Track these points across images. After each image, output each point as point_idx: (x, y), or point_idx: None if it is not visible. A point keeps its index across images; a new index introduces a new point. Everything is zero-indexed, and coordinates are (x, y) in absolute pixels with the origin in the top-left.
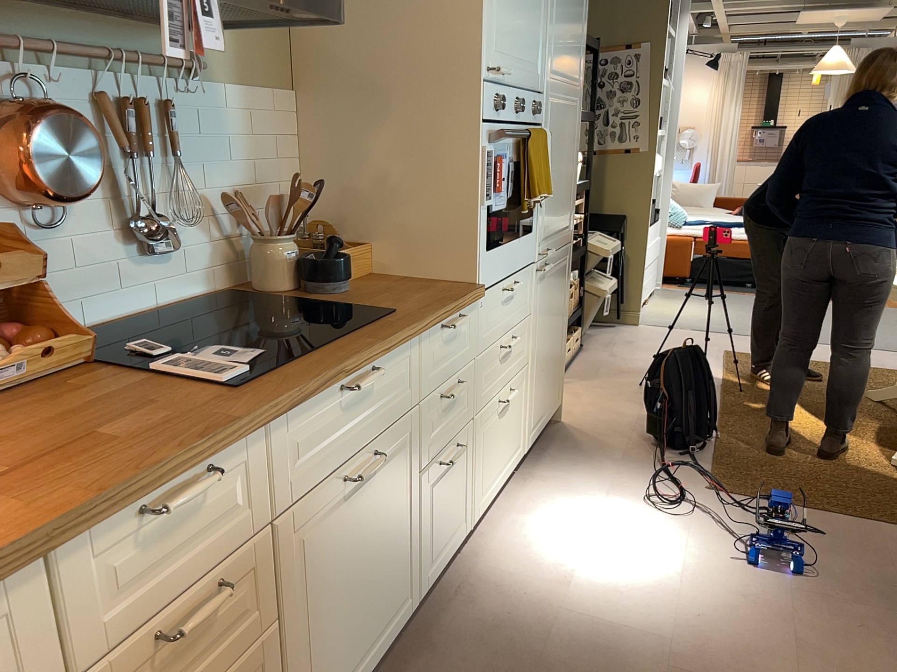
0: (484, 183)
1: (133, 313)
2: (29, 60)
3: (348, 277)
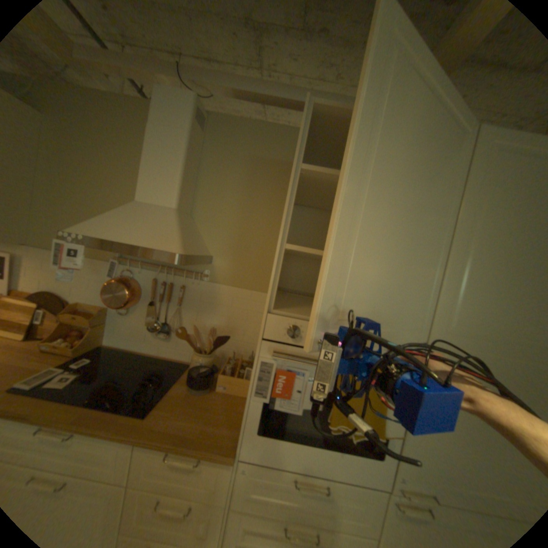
0: (255, 382)
1: (145, 354)
2: (135, 265)
3: (197, 389)
